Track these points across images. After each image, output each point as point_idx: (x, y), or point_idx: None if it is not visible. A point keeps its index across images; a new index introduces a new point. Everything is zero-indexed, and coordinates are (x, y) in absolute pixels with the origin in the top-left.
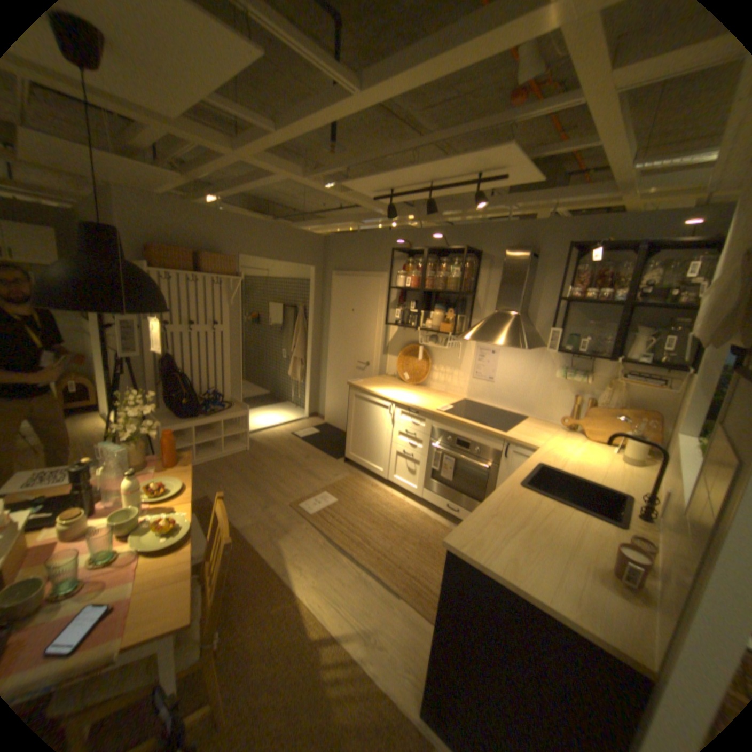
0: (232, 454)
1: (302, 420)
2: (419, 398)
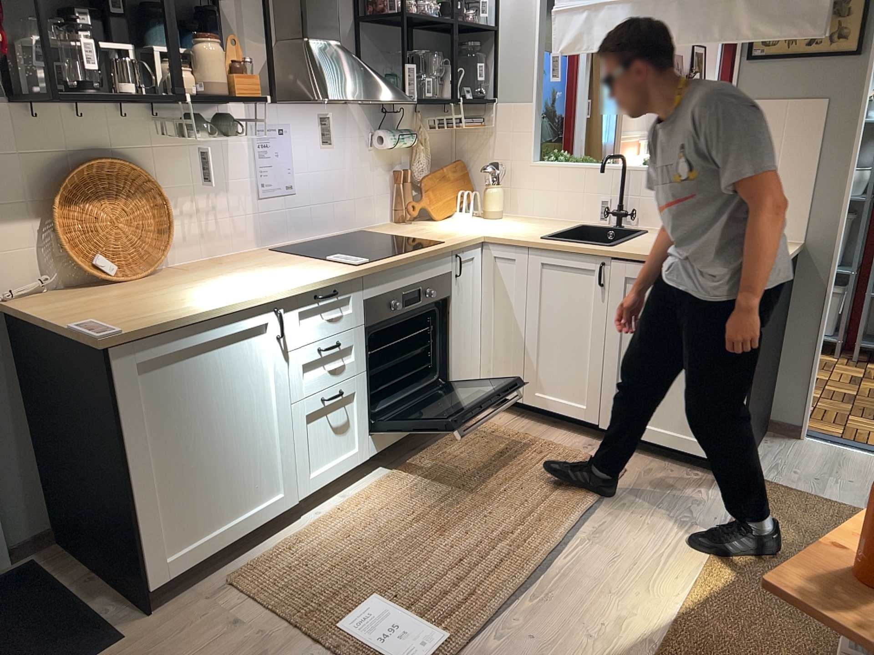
0: None
1: None
2: (271, 274)
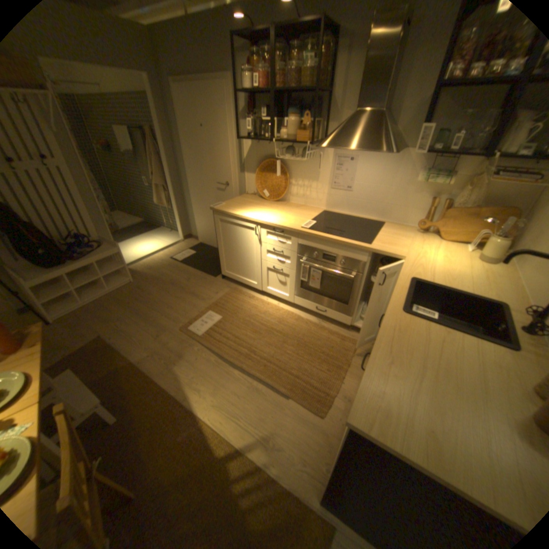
0: (117, 289)
1: (178, 243)
2: (282, 215)
